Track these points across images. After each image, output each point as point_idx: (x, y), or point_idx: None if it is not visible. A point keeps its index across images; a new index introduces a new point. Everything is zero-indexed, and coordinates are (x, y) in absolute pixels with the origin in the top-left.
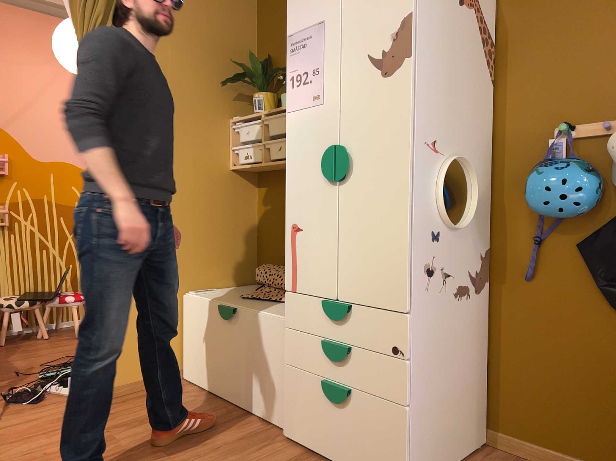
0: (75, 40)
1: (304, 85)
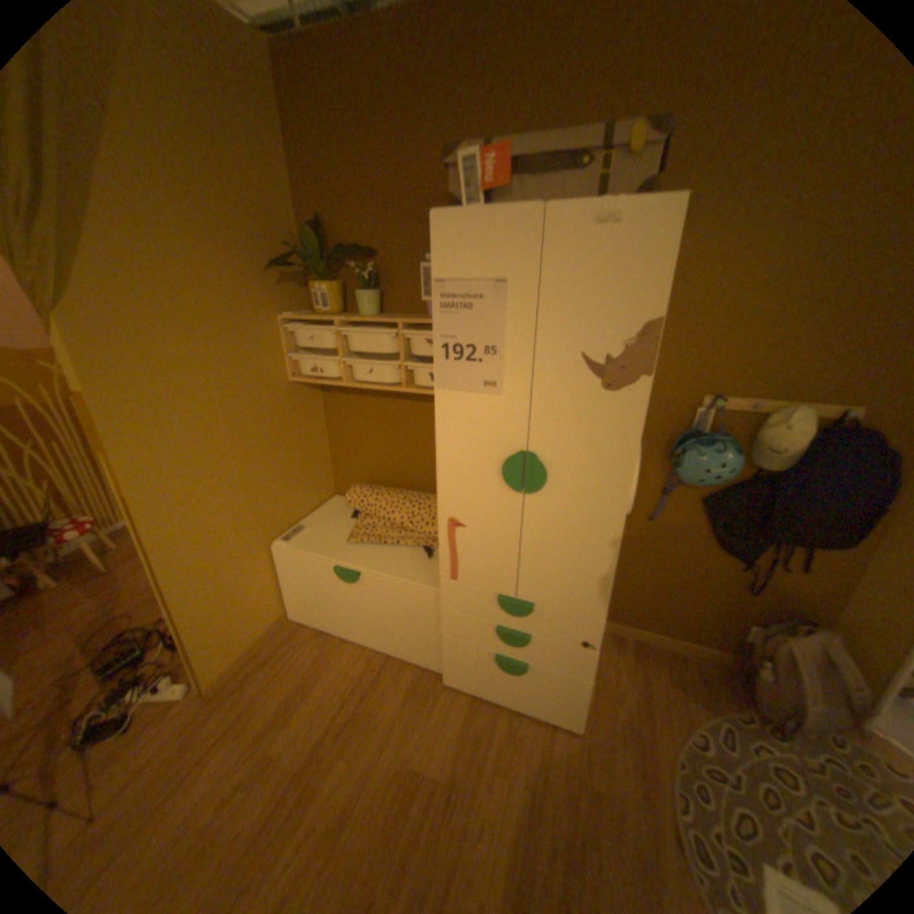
0: None
1: (468, 362)
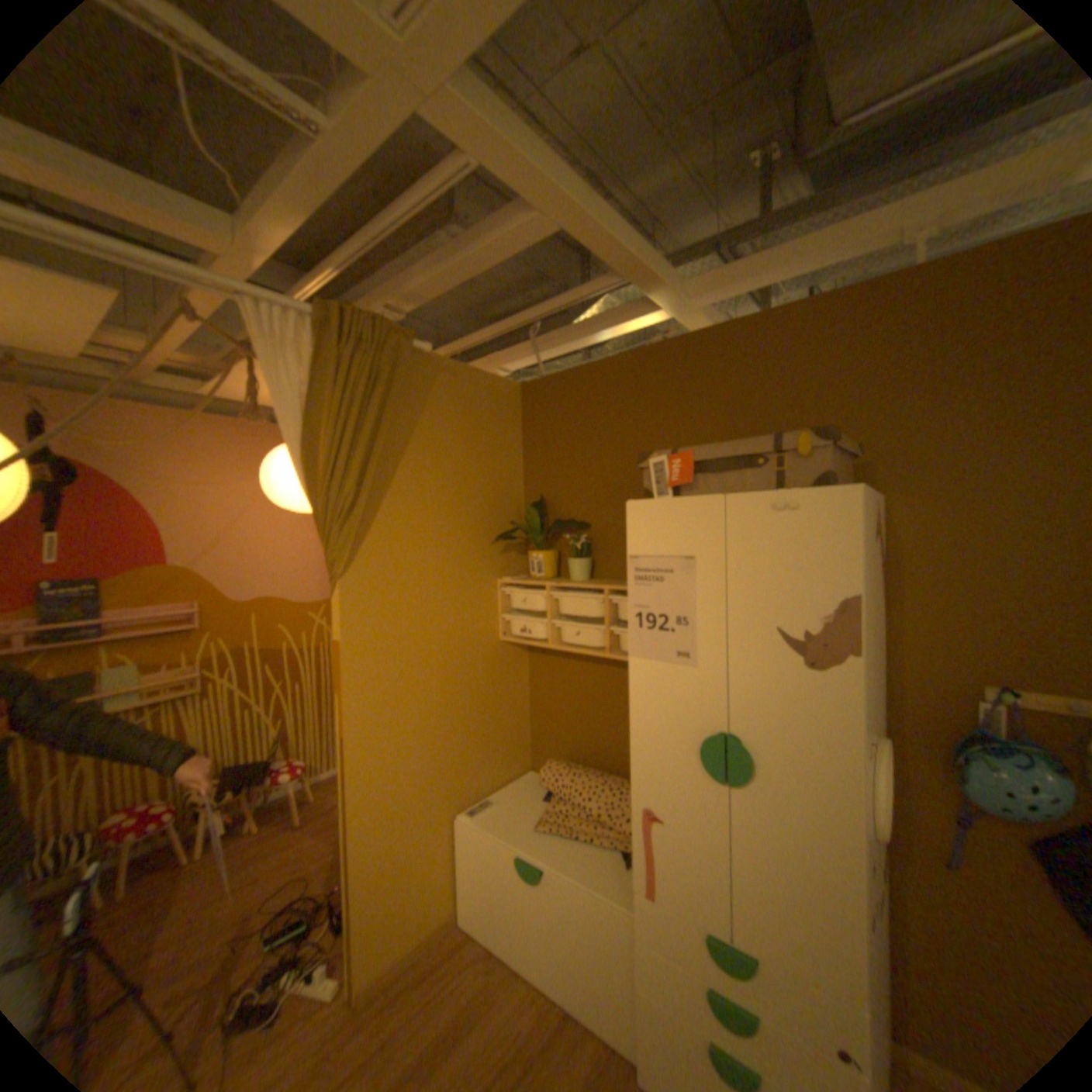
0: (290, 477)
1: (660, 631)
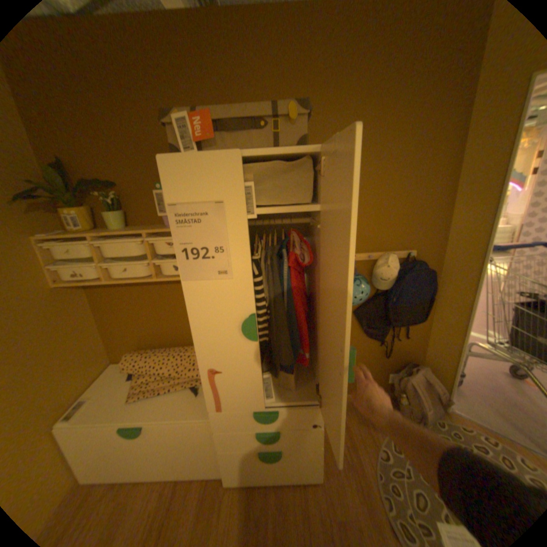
0: None
1: (204, 259)
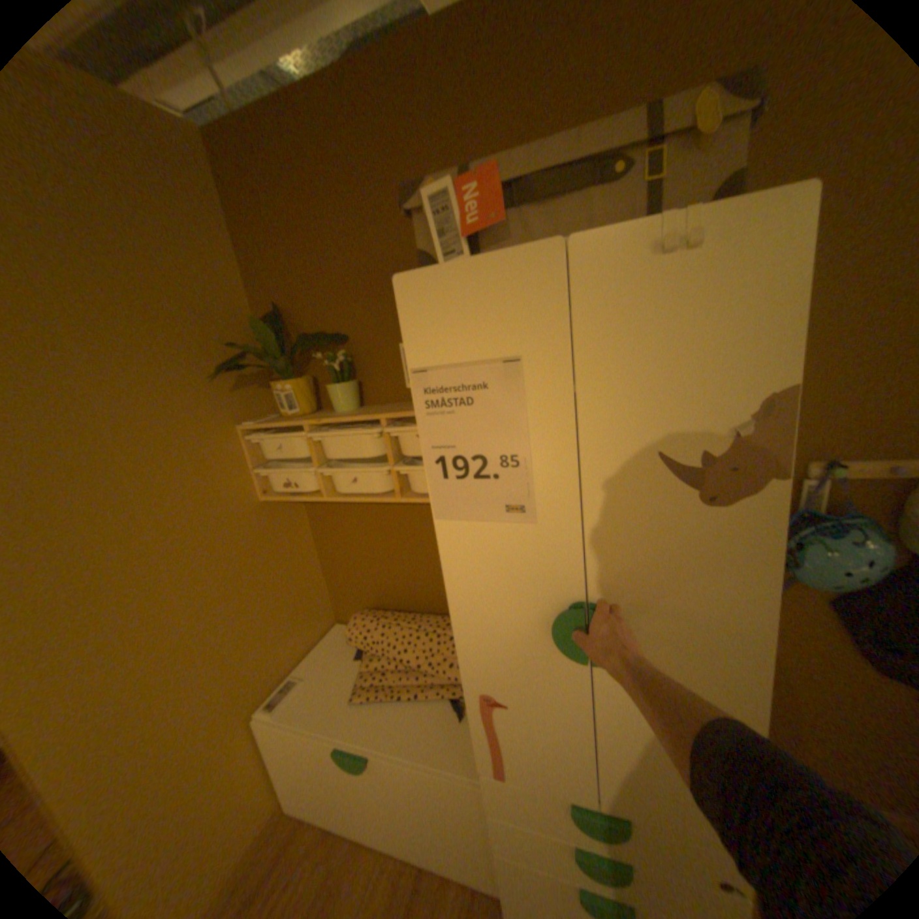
0: None
1: (478, 479)
